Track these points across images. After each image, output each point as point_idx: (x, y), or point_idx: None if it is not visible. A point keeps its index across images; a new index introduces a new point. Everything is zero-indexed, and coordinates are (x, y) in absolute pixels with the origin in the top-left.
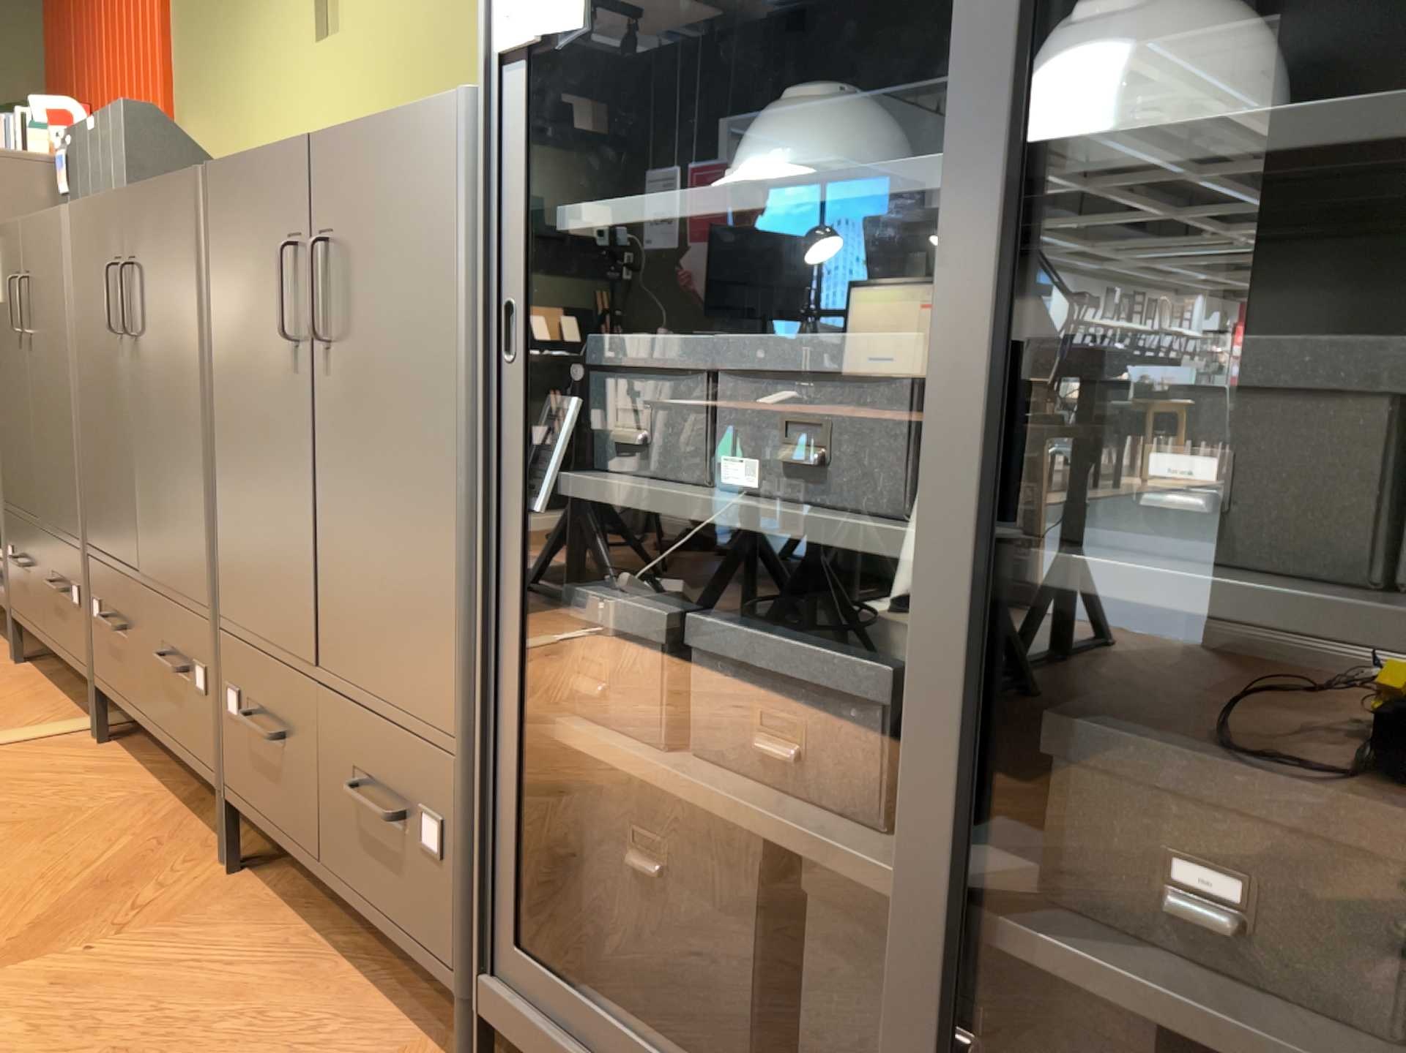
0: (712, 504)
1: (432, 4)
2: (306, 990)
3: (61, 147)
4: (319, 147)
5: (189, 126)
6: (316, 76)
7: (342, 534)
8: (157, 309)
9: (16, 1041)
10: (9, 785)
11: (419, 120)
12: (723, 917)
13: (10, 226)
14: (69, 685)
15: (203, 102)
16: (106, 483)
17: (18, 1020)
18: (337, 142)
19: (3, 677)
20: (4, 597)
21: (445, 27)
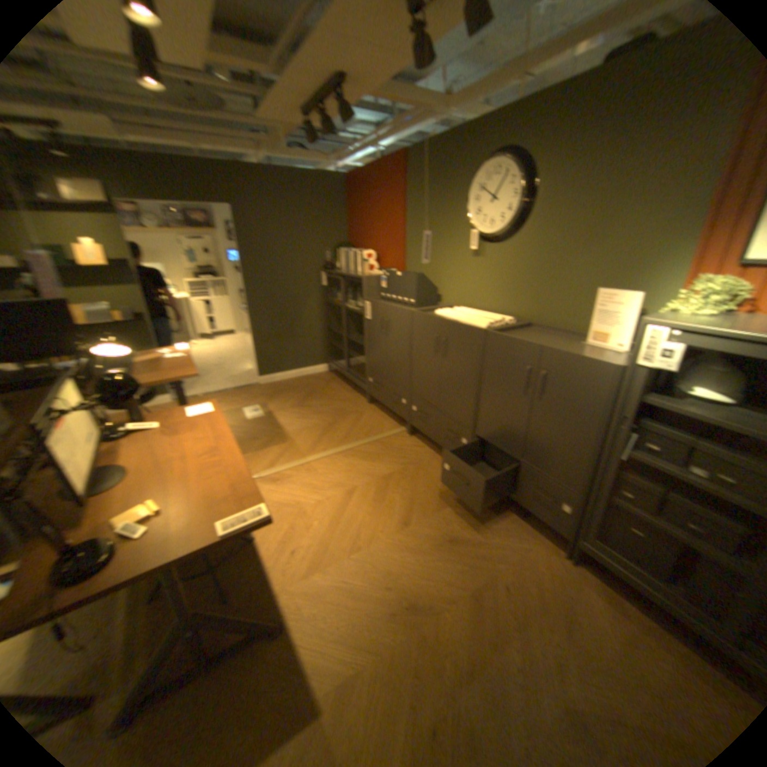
0: (687, 478)
1: (526, 261)
2: (509, 521)
3: (381, 273)
4: (546, 350)
5: (411, 261)
6: (470, 265)
7: (538, 436)
8: (455, 353)
9: (458, 528)
10: (399, 449)
11: (596, 364)
12: (662, 549)
13: (376, 301)
14: (386, 413)
15: (417, 256)
16: (422, 382)
17: (454, 522)
18: (555, 352)
19: (369, 409)
20: (364, 387)
21: (532, 269)
